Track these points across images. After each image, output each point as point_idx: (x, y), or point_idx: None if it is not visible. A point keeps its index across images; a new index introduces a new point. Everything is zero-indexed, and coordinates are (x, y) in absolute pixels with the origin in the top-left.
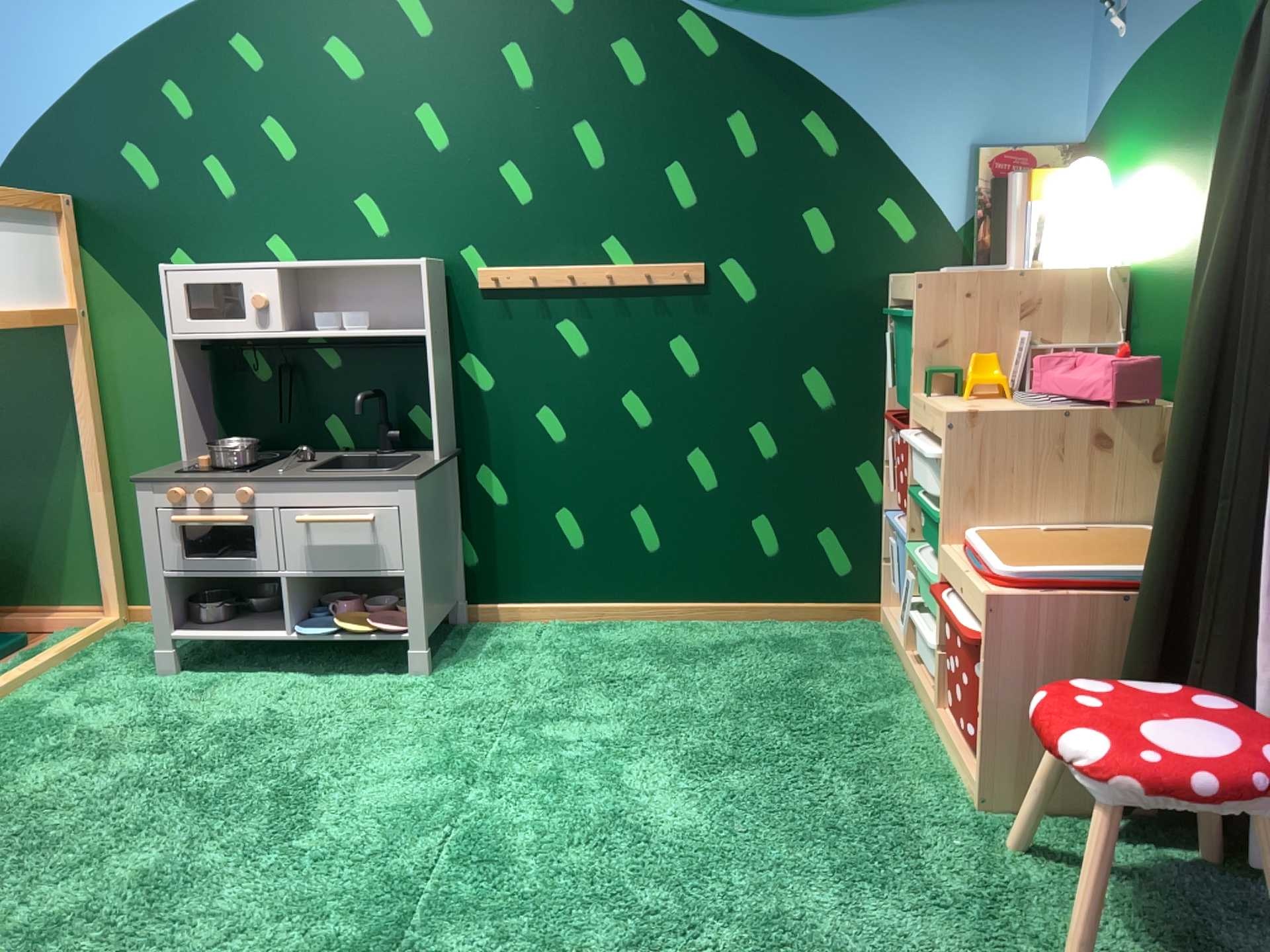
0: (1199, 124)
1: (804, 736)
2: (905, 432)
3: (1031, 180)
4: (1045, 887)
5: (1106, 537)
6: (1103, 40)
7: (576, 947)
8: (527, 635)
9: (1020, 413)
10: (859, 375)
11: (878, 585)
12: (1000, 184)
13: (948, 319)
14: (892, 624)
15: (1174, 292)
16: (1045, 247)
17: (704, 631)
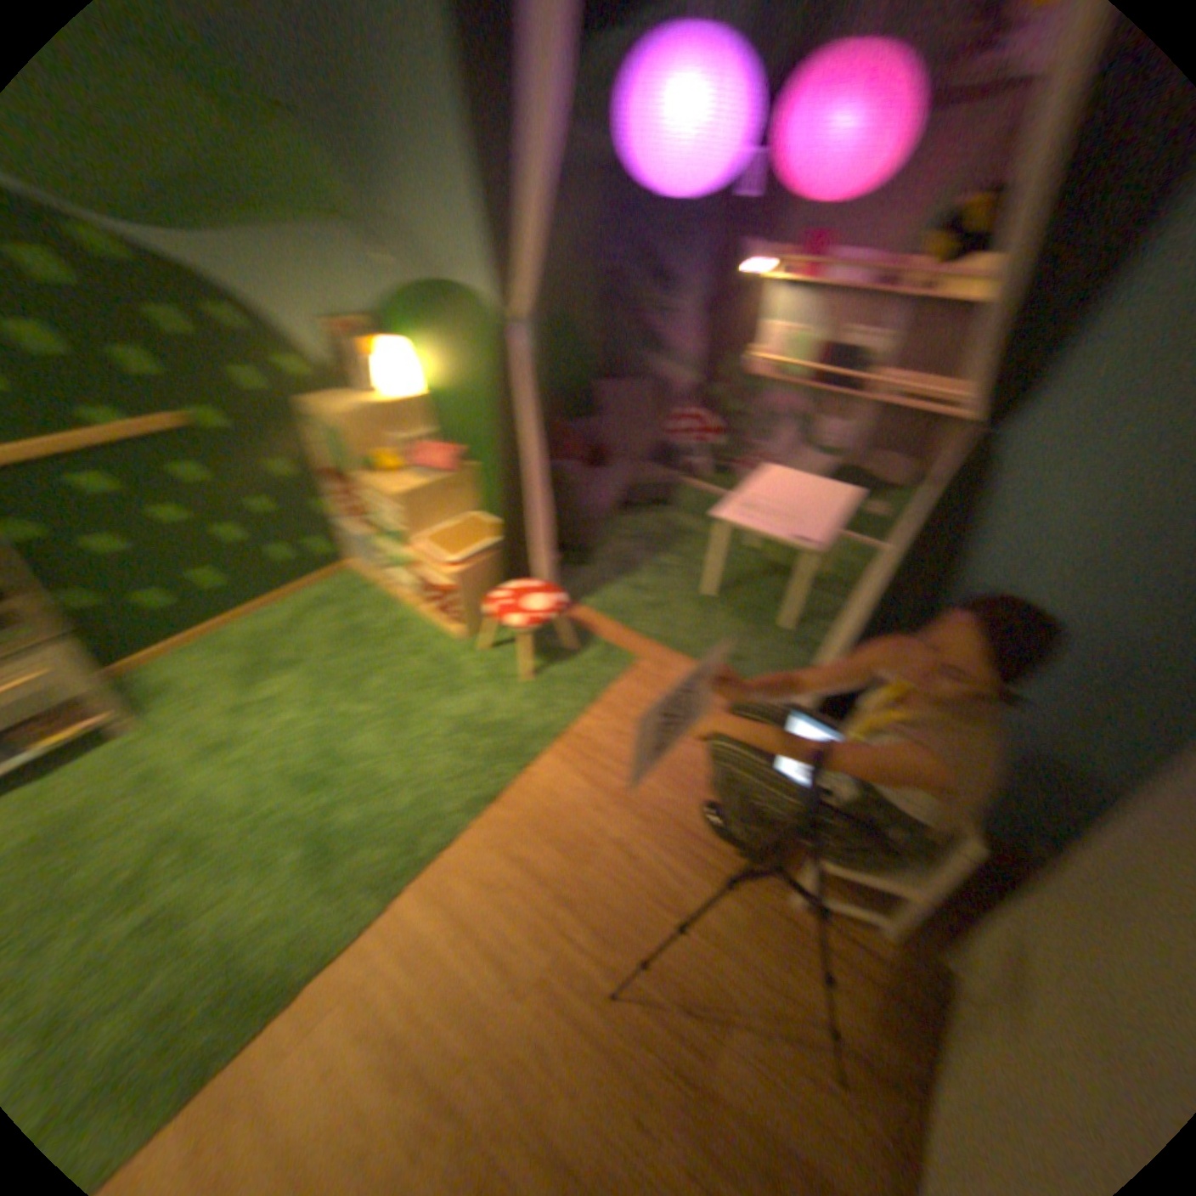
0: (444, 341)
1: (371, 649)
2: (347, 493)
3: (357, 345)
4: (494, 659)
5: (459, 526)
6: (364, 259)
7: (382, 784)
8: (153, 674)
9: (415, 487)
10: (292, 457)
11: (337, 554)
12: (335, 342)
13: (352, 436)
14: (356, 572)
15: (448, 413)
16: (376, 383)
17: (263, 617)
